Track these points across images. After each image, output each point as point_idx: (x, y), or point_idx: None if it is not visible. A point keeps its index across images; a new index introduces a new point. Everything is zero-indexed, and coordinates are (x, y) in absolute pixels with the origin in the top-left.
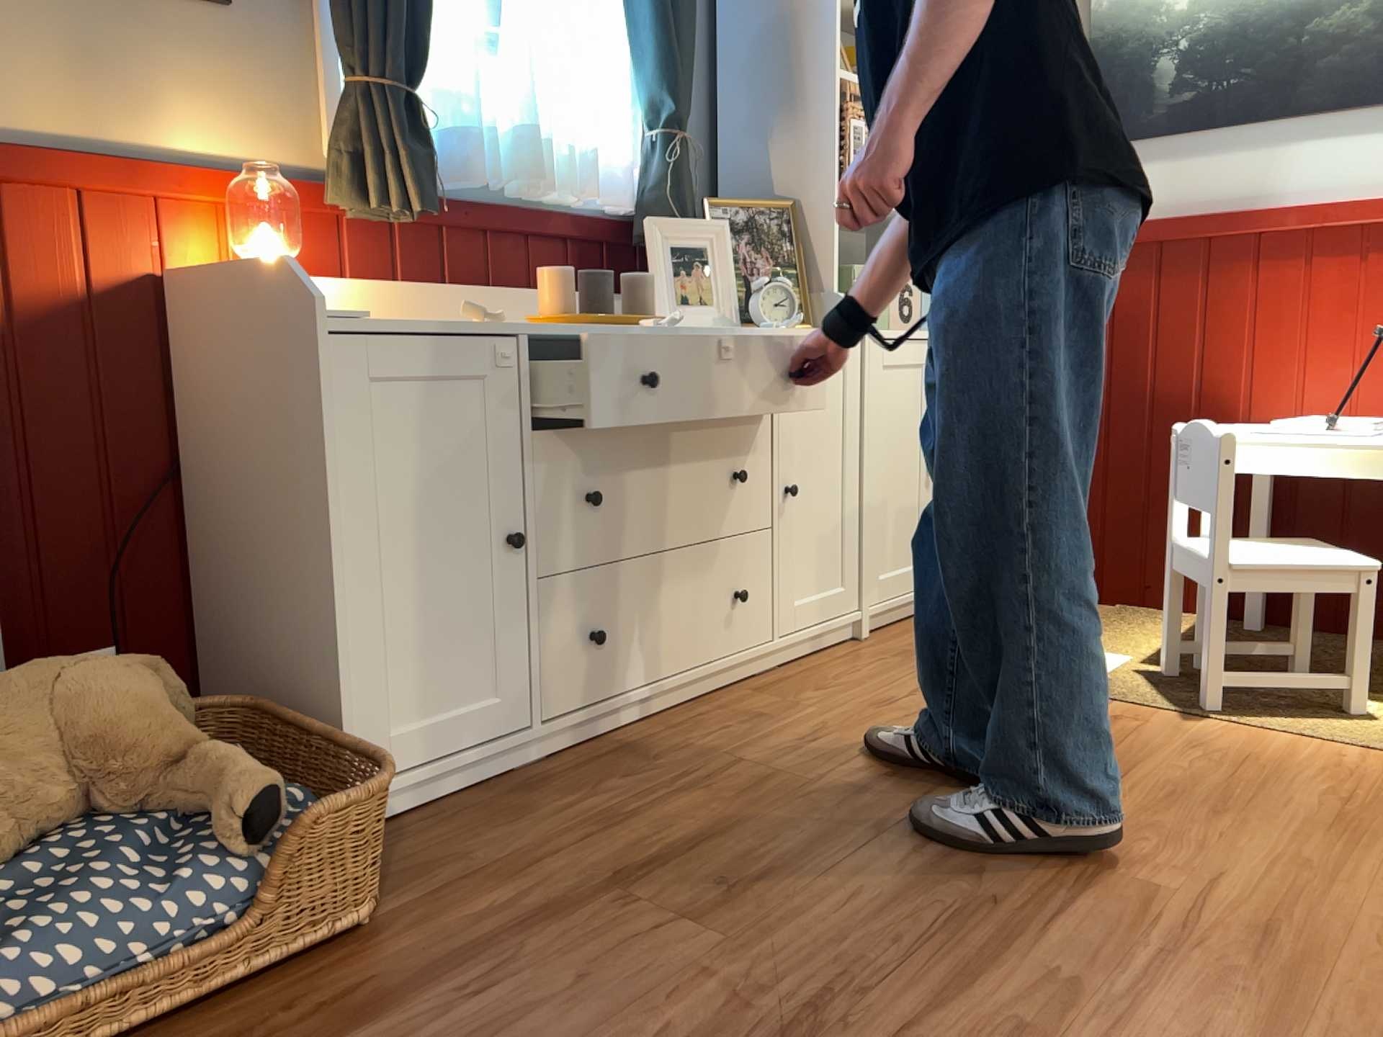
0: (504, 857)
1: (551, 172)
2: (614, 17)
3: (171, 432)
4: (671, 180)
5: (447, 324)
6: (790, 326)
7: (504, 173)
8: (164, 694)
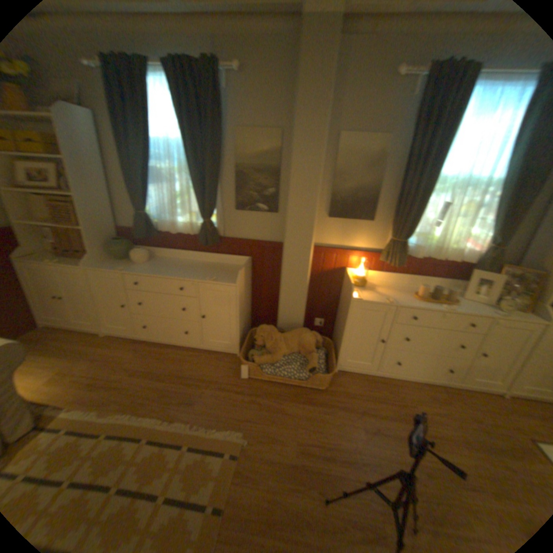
0: (352, 393)
1: (449, 252)
2: (491, 212)
3: (340, 291)
4: (490, 260)
5: (383, 299)
6: (509, 314)
7: (431, 254)
8: (315, 341)
